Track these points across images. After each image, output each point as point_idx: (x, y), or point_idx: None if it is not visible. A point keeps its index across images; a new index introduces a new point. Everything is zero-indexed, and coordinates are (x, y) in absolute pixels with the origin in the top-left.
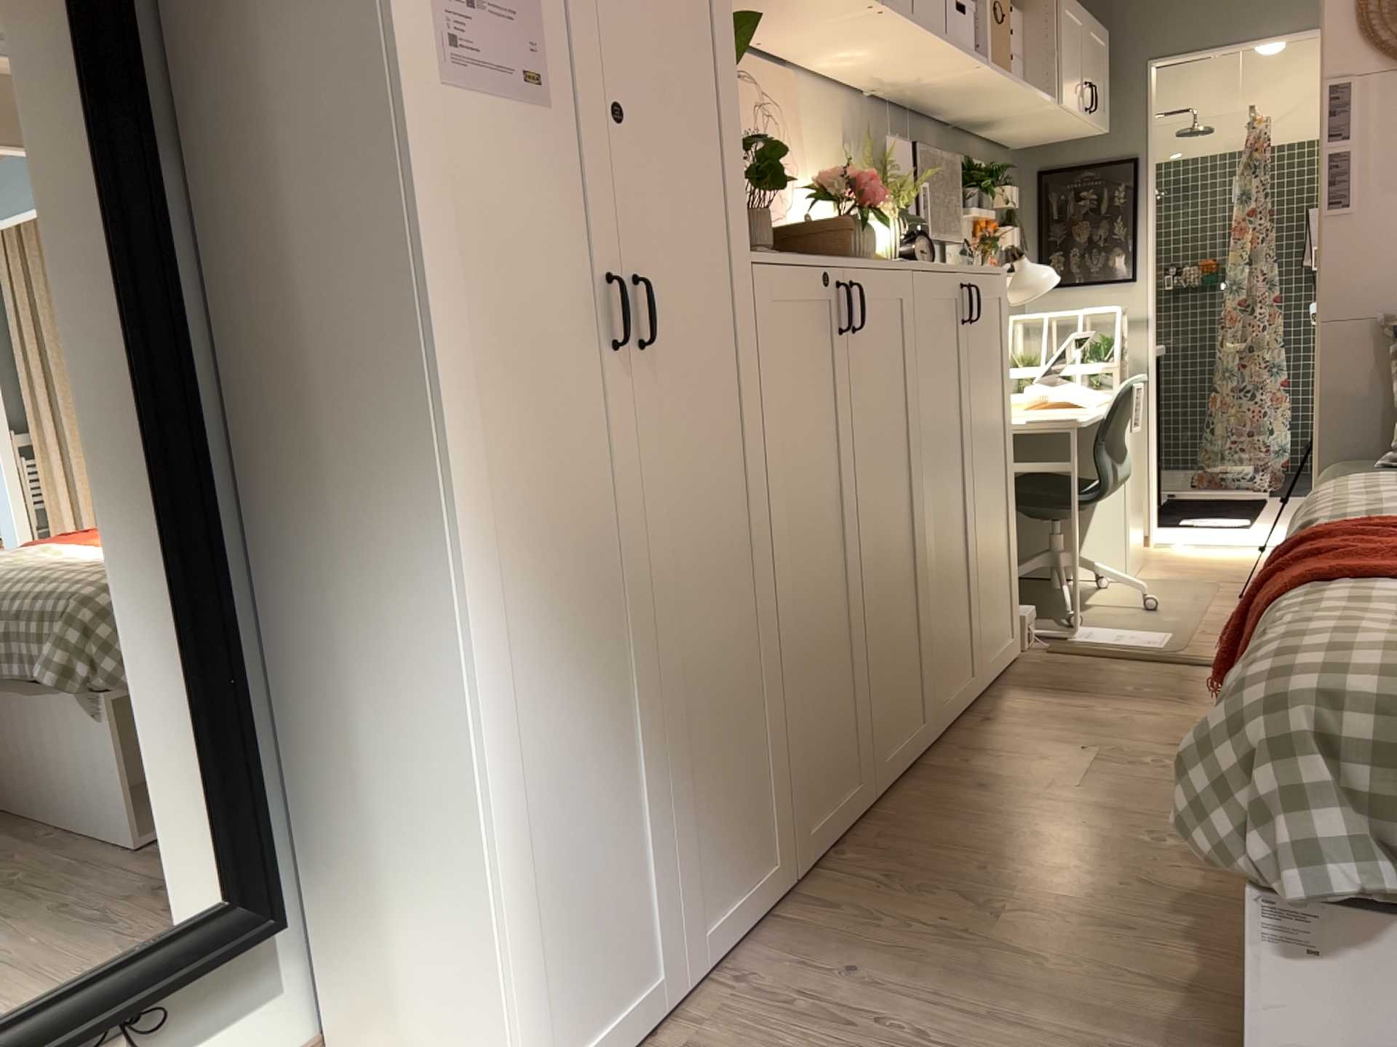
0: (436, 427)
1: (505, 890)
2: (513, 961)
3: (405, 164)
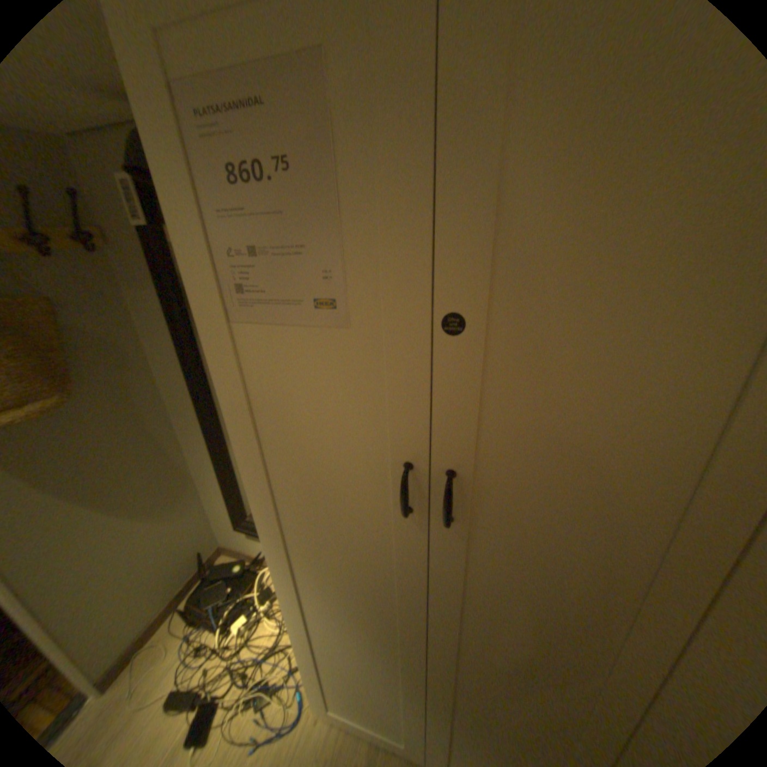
0: (250, 502)
1: (302, 656)
2: (307, 674)
3: (213, 377)
